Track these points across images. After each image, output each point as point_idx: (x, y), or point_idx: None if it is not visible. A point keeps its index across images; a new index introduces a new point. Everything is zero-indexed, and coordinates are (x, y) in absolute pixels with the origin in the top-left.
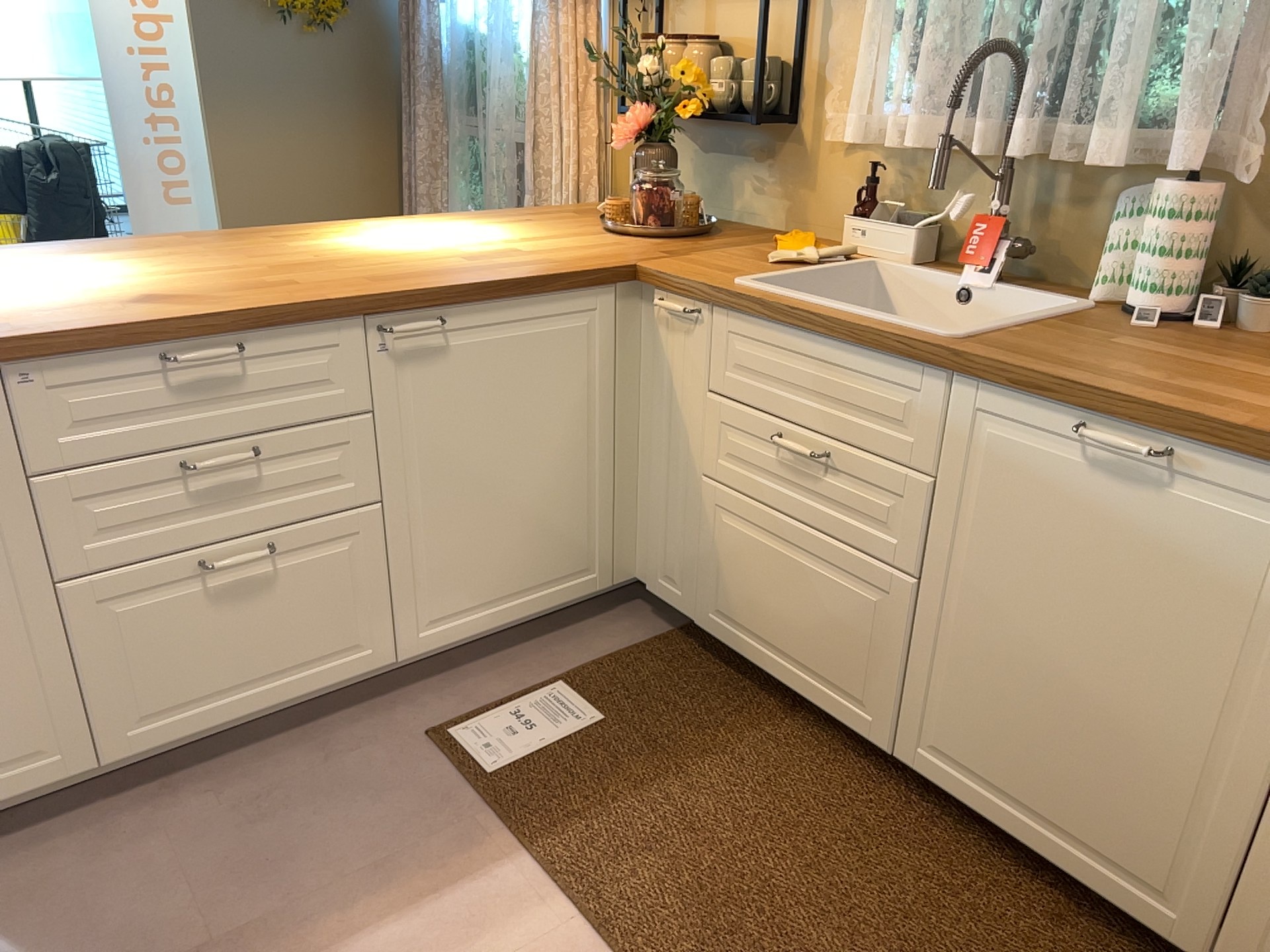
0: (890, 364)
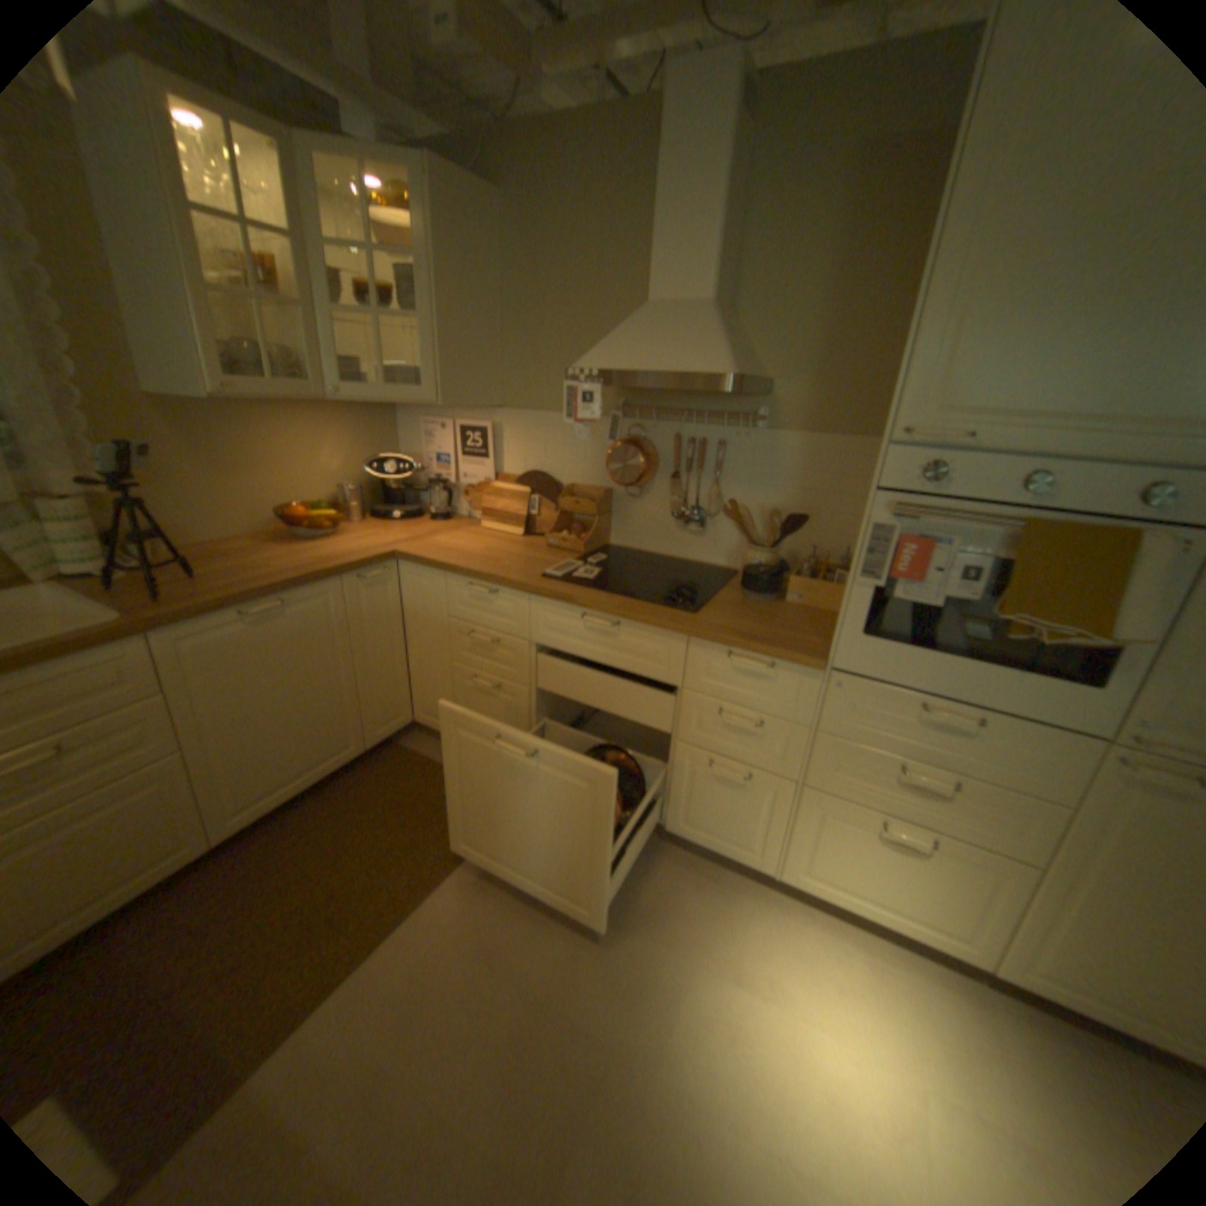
0: (91, 656)
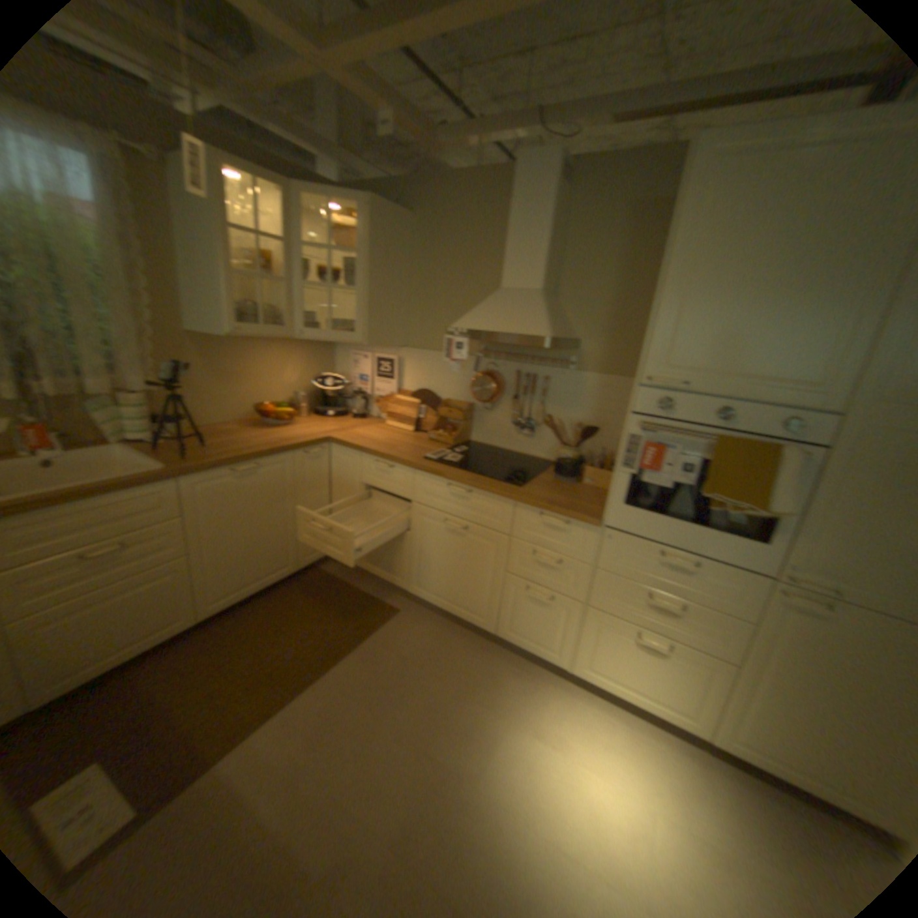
0: (141, 490)
